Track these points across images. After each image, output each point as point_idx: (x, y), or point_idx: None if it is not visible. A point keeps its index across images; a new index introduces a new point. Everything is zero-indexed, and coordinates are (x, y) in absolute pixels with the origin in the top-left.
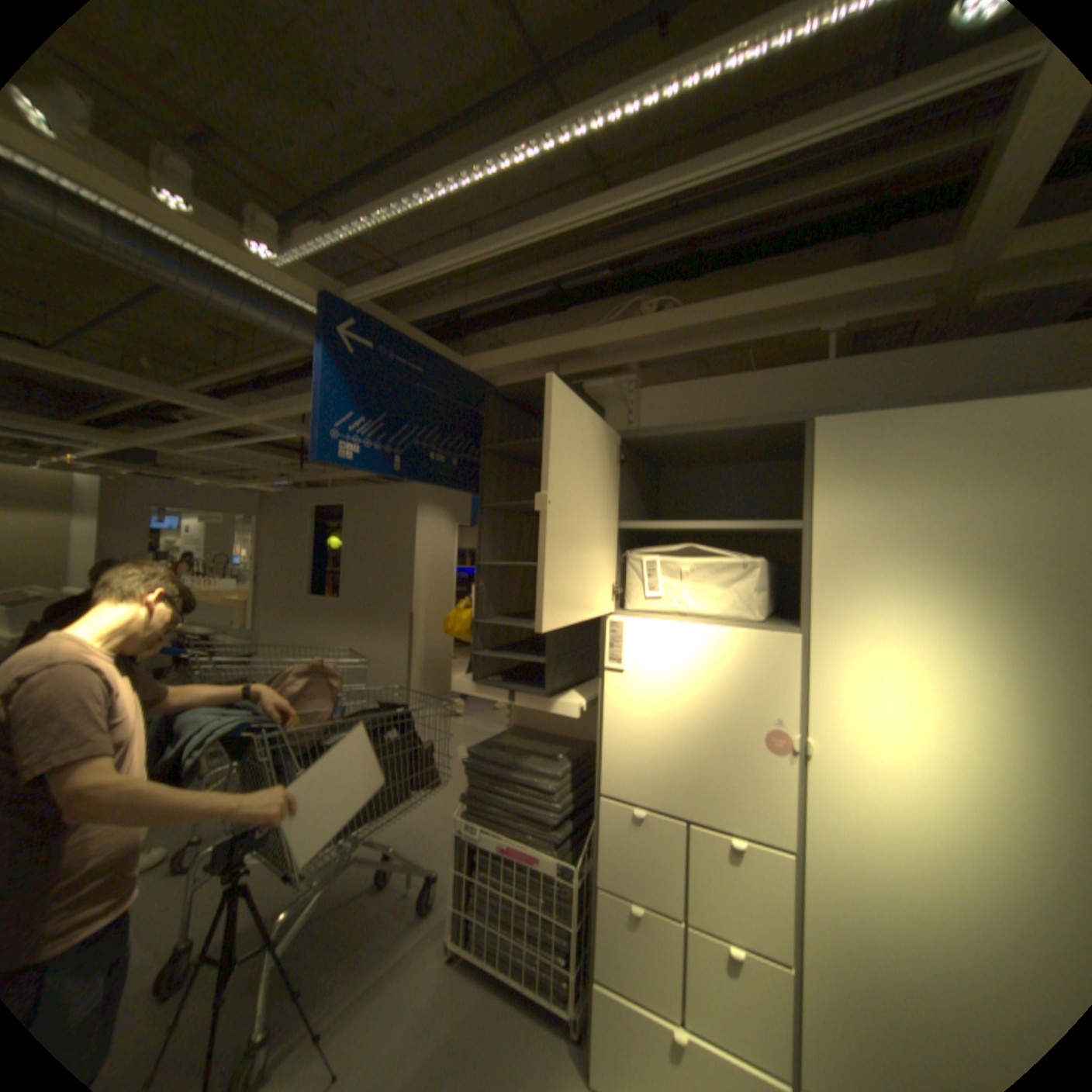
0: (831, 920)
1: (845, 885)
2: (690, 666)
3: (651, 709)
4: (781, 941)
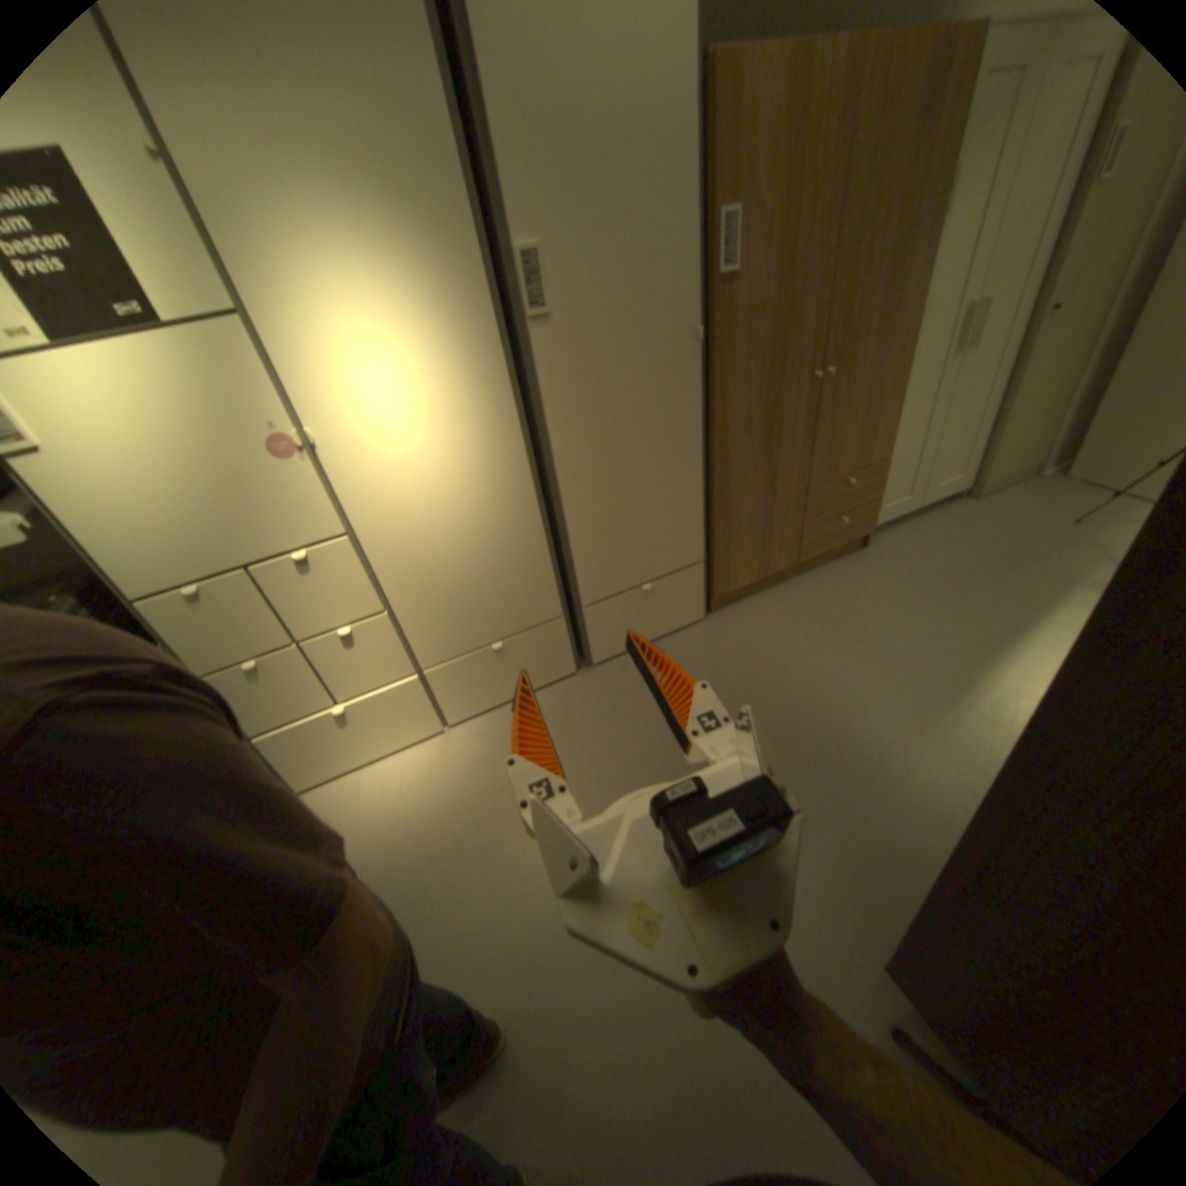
0: (391, 563)
1: (388, 533)
2: (131, 403)
3: (118, 478)
4: (367, 600)
